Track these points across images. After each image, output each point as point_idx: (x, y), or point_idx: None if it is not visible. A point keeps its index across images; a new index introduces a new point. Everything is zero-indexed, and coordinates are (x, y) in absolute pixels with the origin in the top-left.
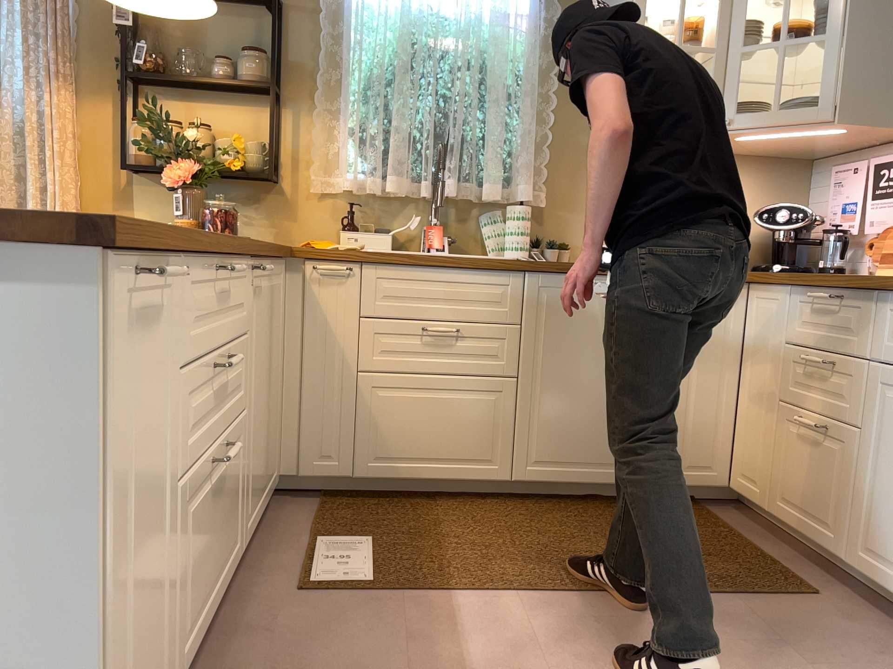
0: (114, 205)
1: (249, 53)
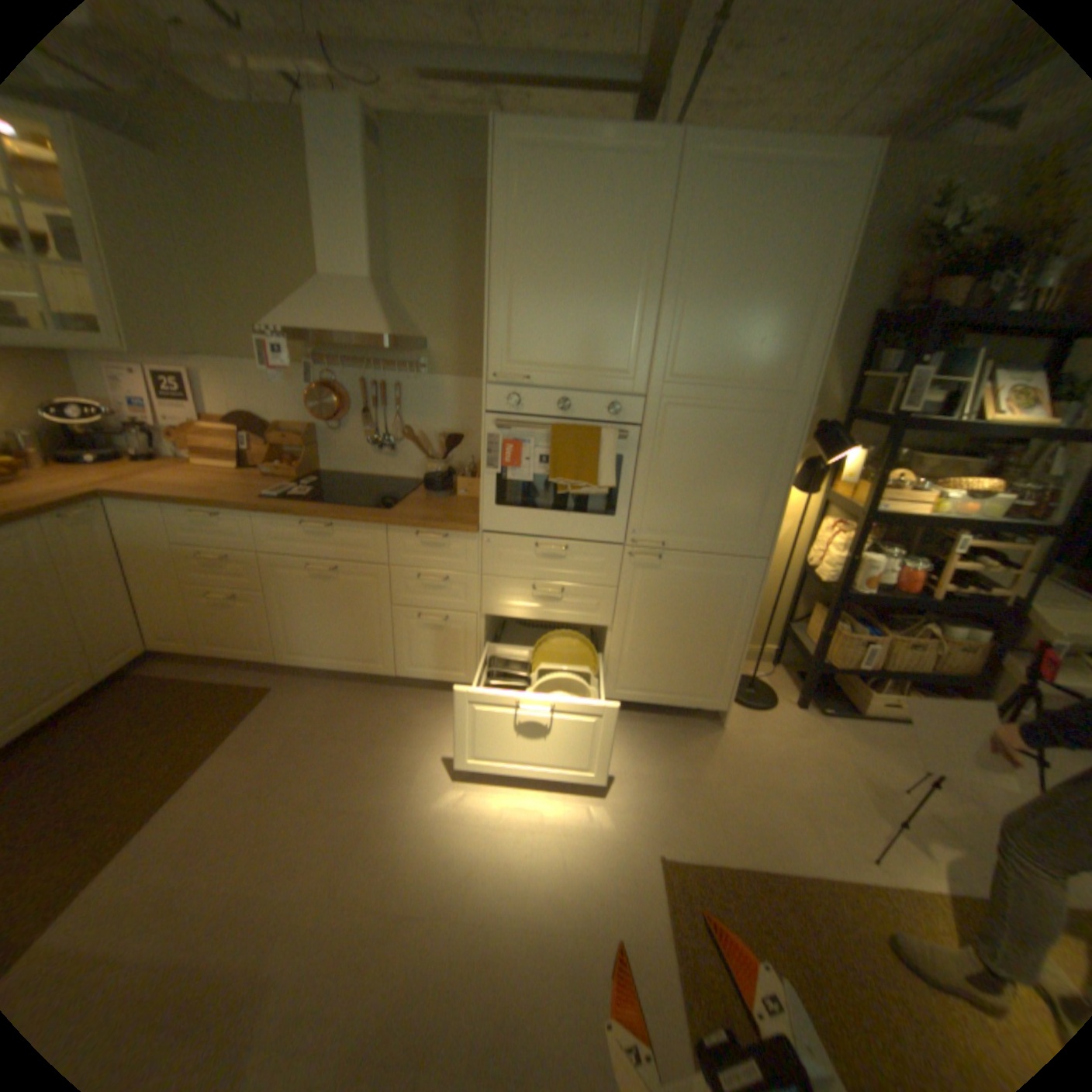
0: None
1: None
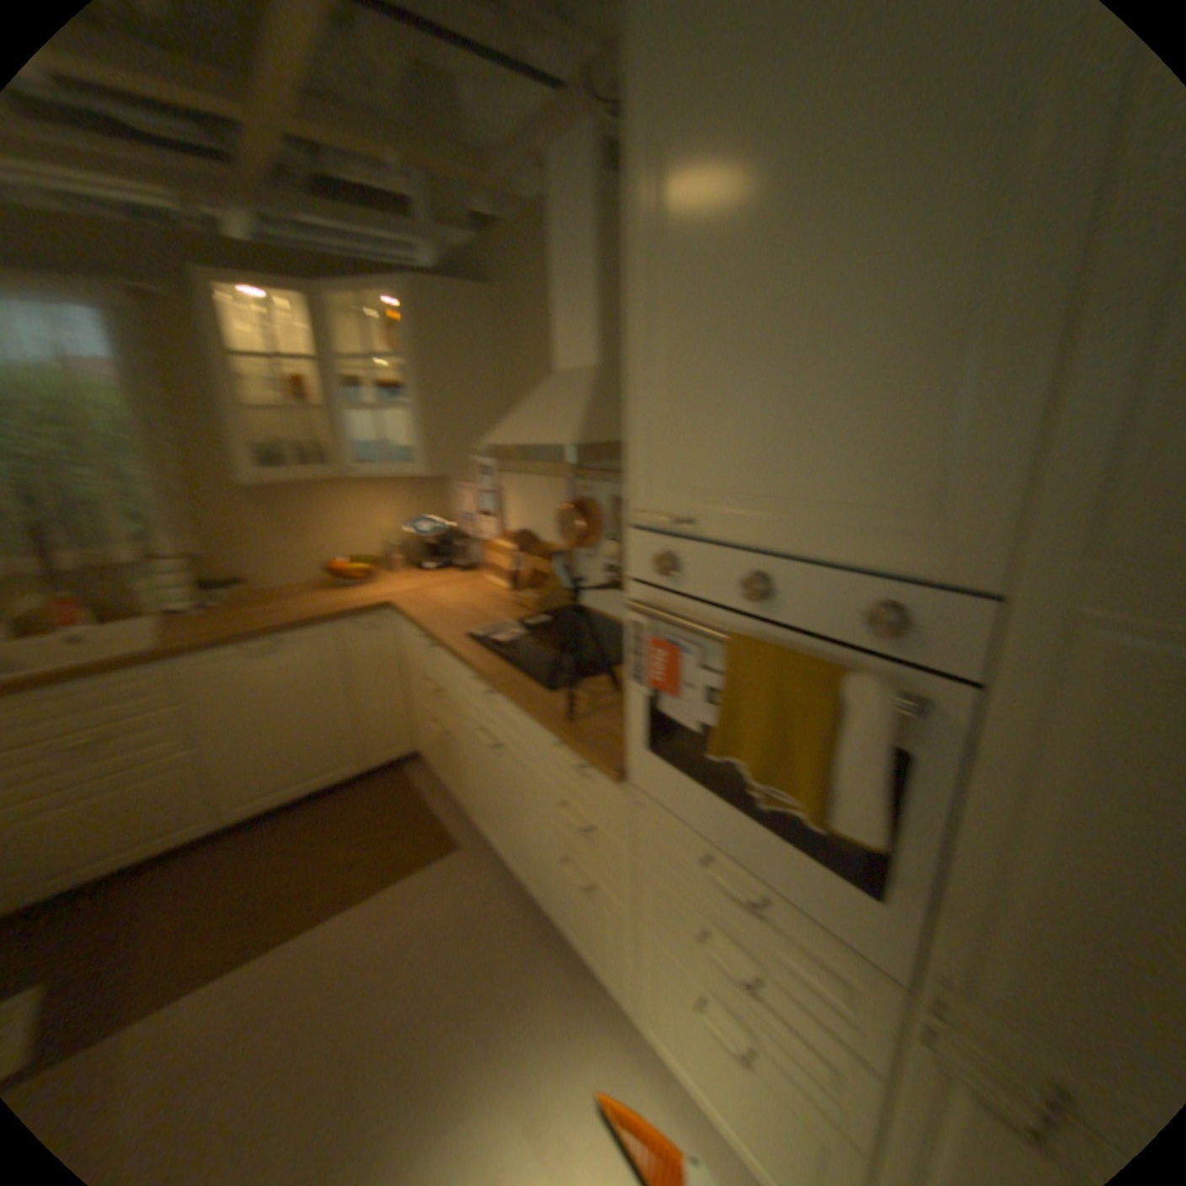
0: None
1: None
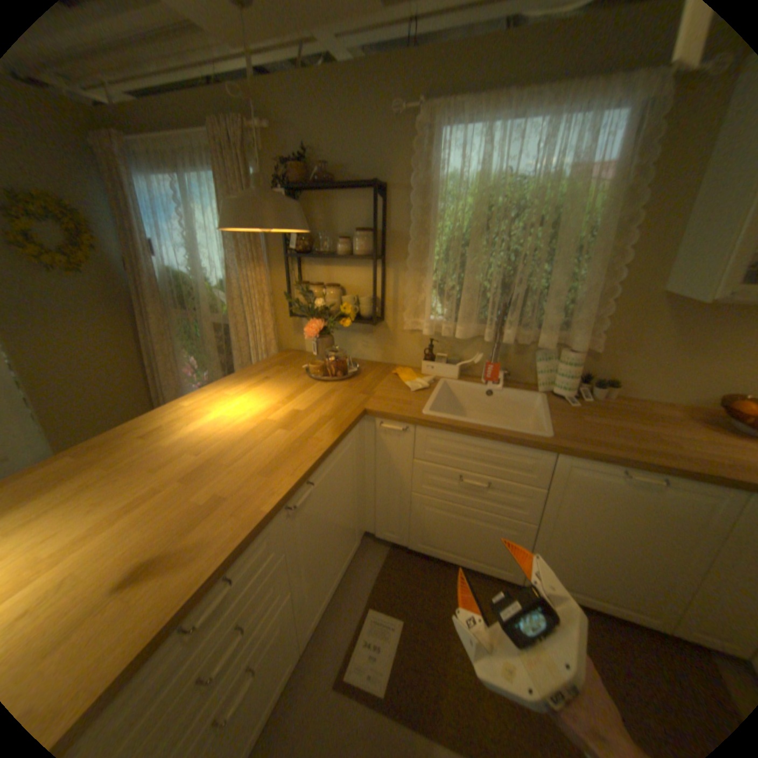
0: (292, 331)
1: (358, 232)
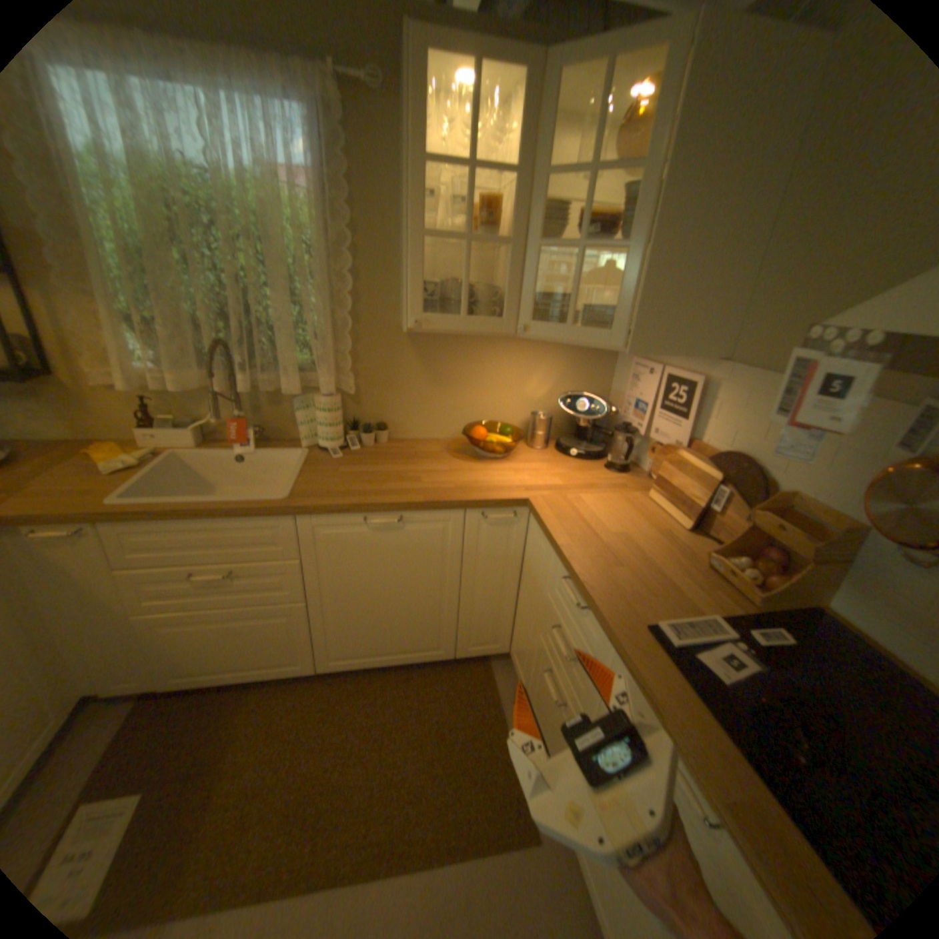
0: None
1: None
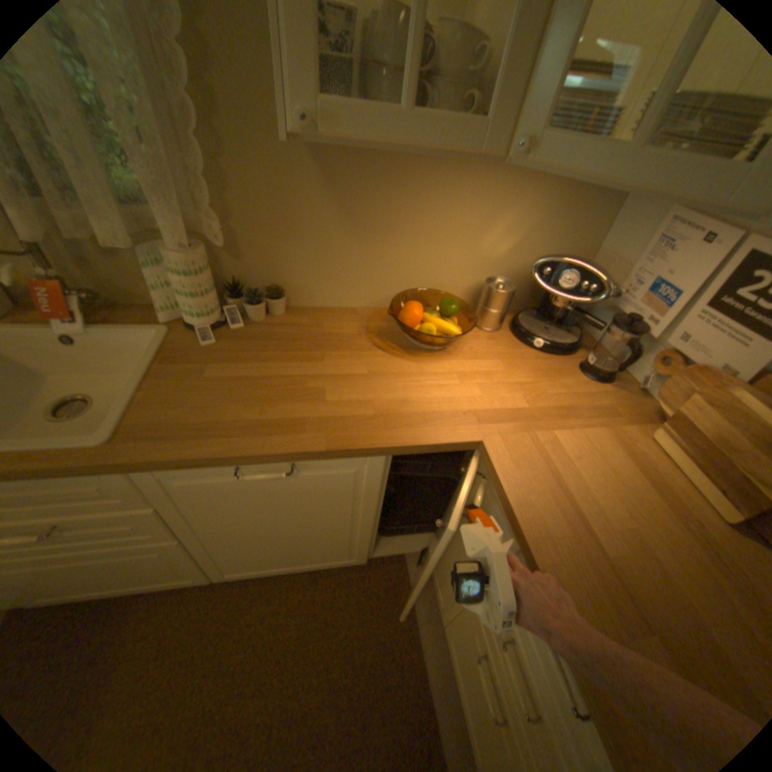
0: None
1: None
